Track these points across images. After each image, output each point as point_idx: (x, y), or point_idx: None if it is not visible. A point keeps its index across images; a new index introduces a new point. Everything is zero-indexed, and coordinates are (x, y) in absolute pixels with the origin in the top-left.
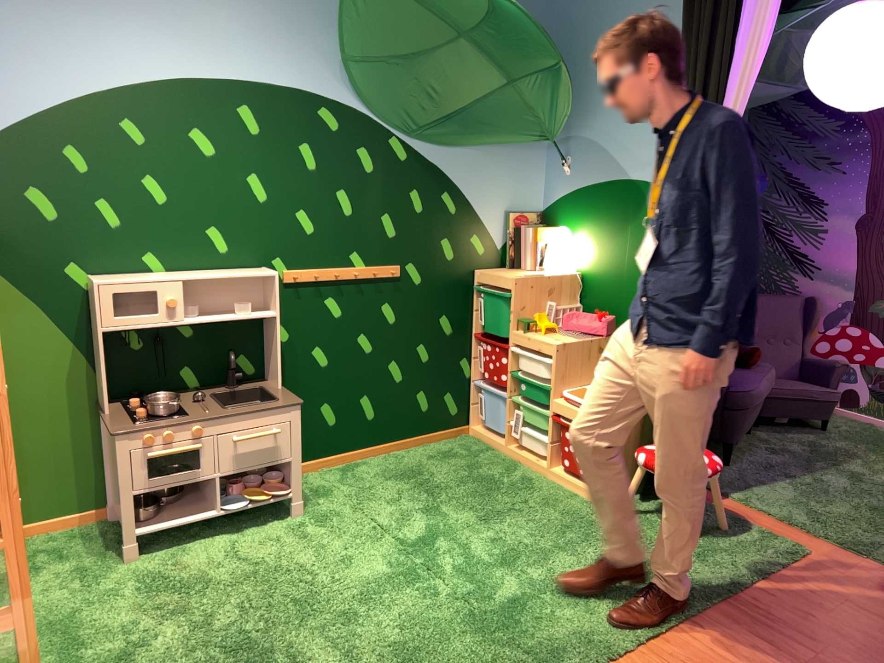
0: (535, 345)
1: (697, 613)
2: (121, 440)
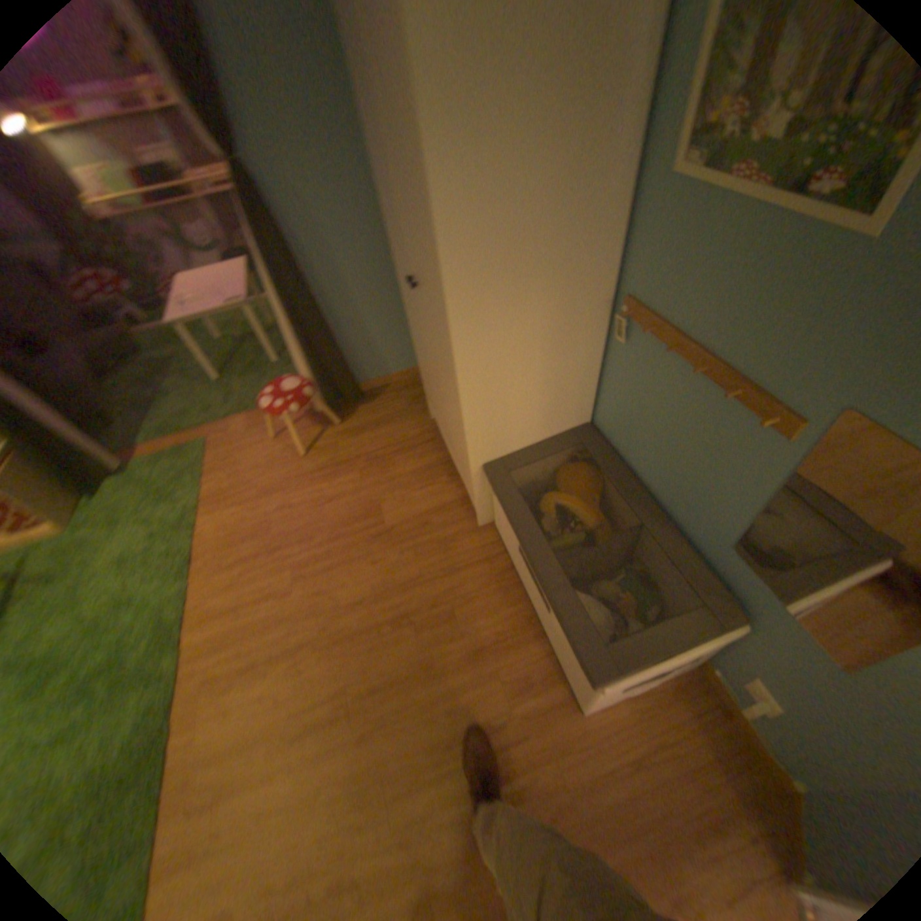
0: None
1: (194, 527)
2: None
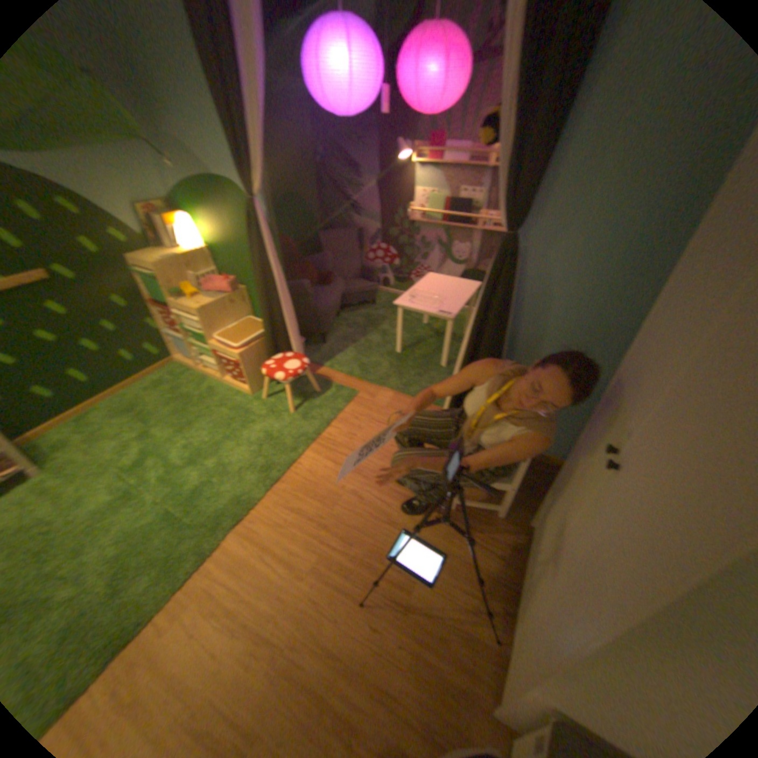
0: (182, 310)
1: (297, 457)
2: None
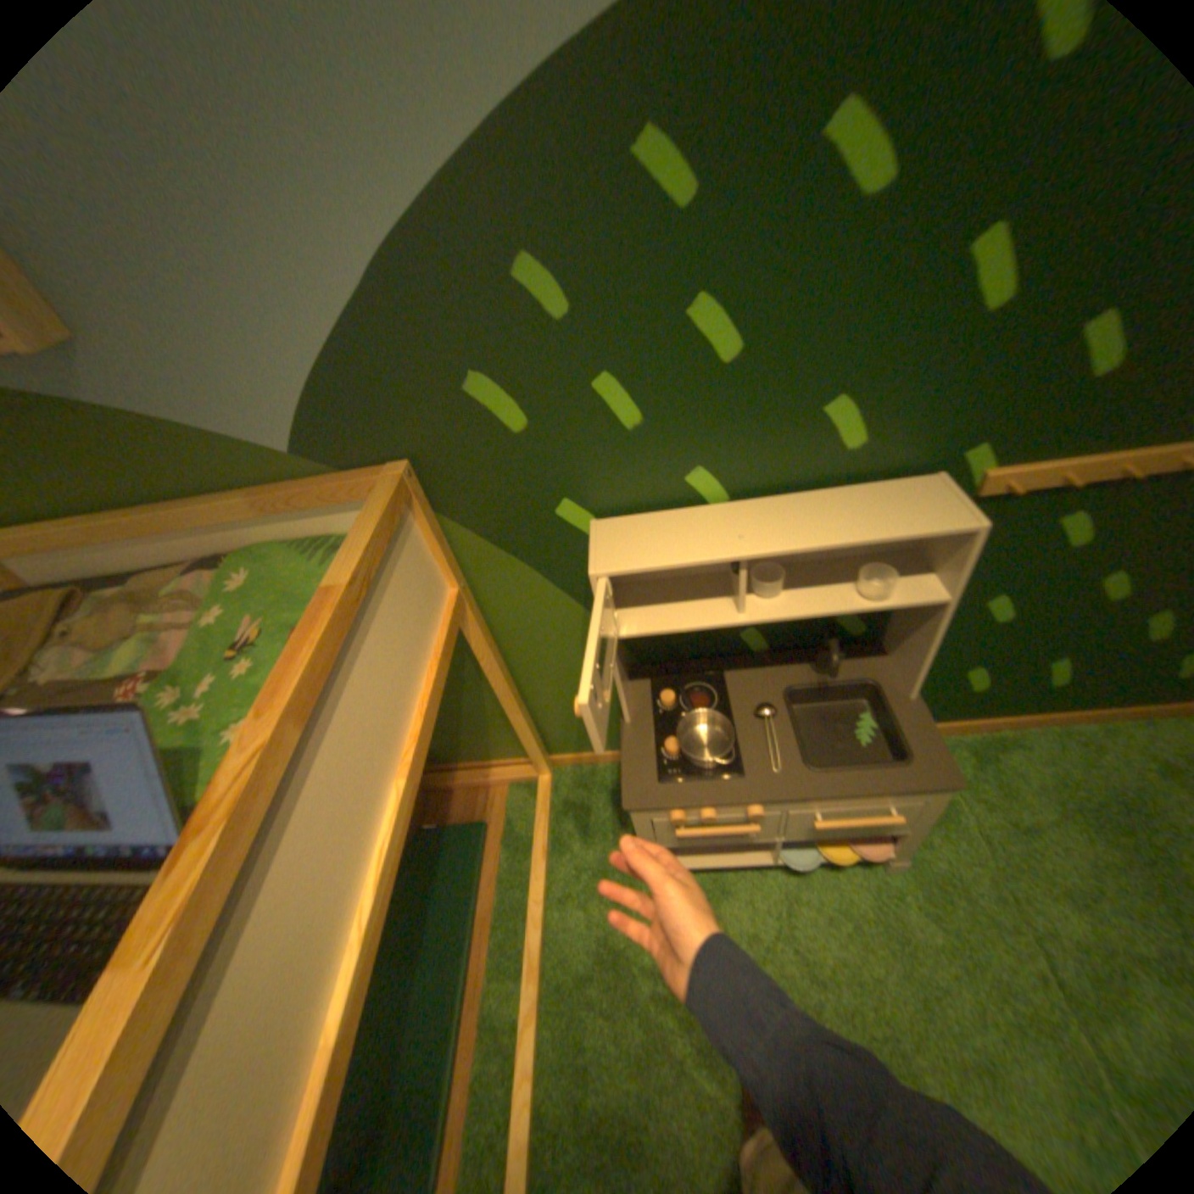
0: None
1: None
2: (638, 814)
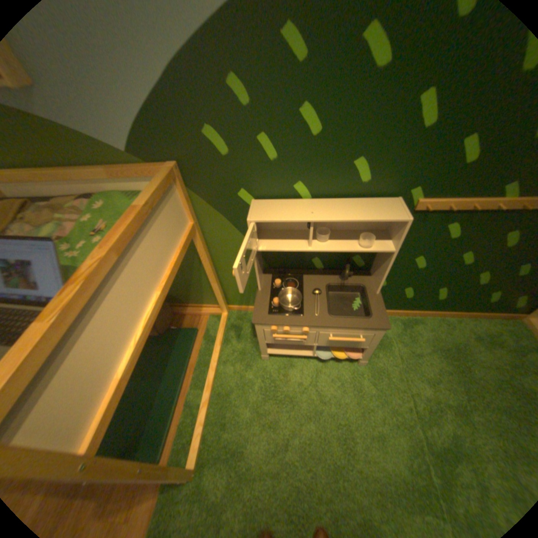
0: None
1: None
2: (257, 326)
